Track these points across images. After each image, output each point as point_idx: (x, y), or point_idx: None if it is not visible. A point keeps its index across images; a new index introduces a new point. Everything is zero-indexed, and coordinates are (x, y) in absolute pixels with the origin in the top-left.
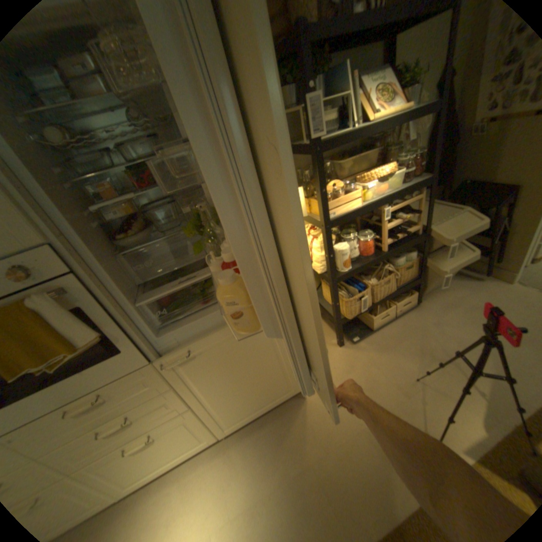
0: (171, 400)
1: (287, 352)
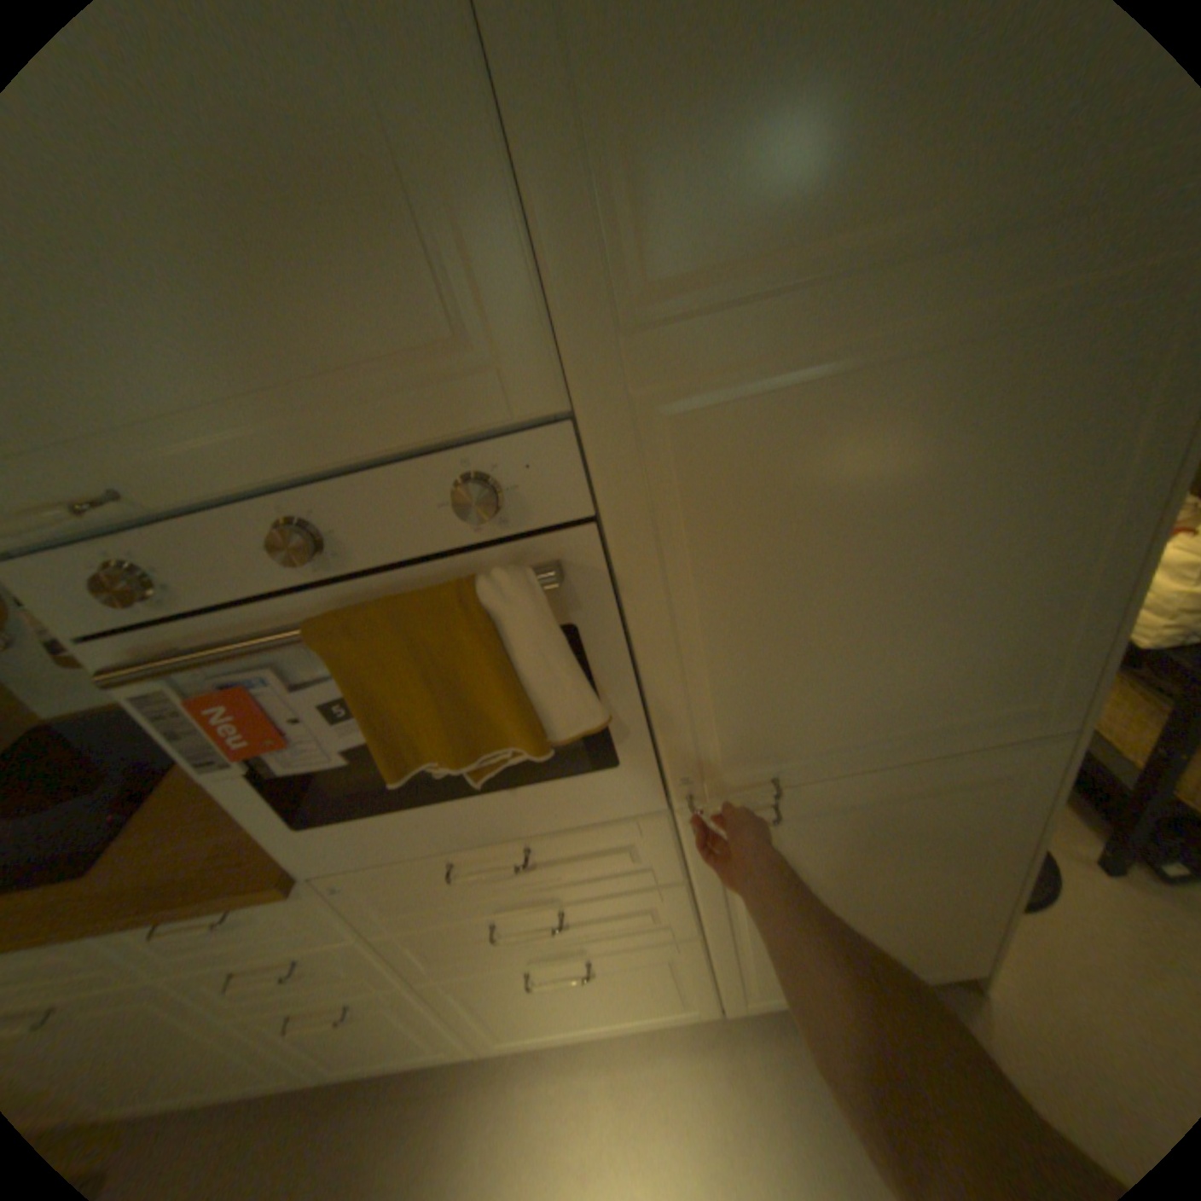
0: (675, 906)
1: (1024, 875)
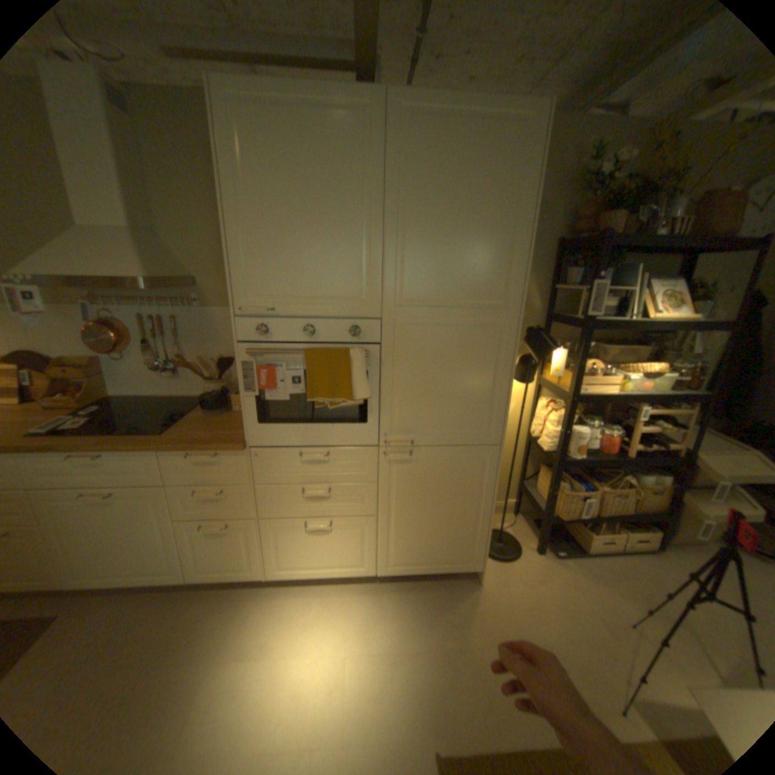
0: (370, 495)
1: (489, 509)
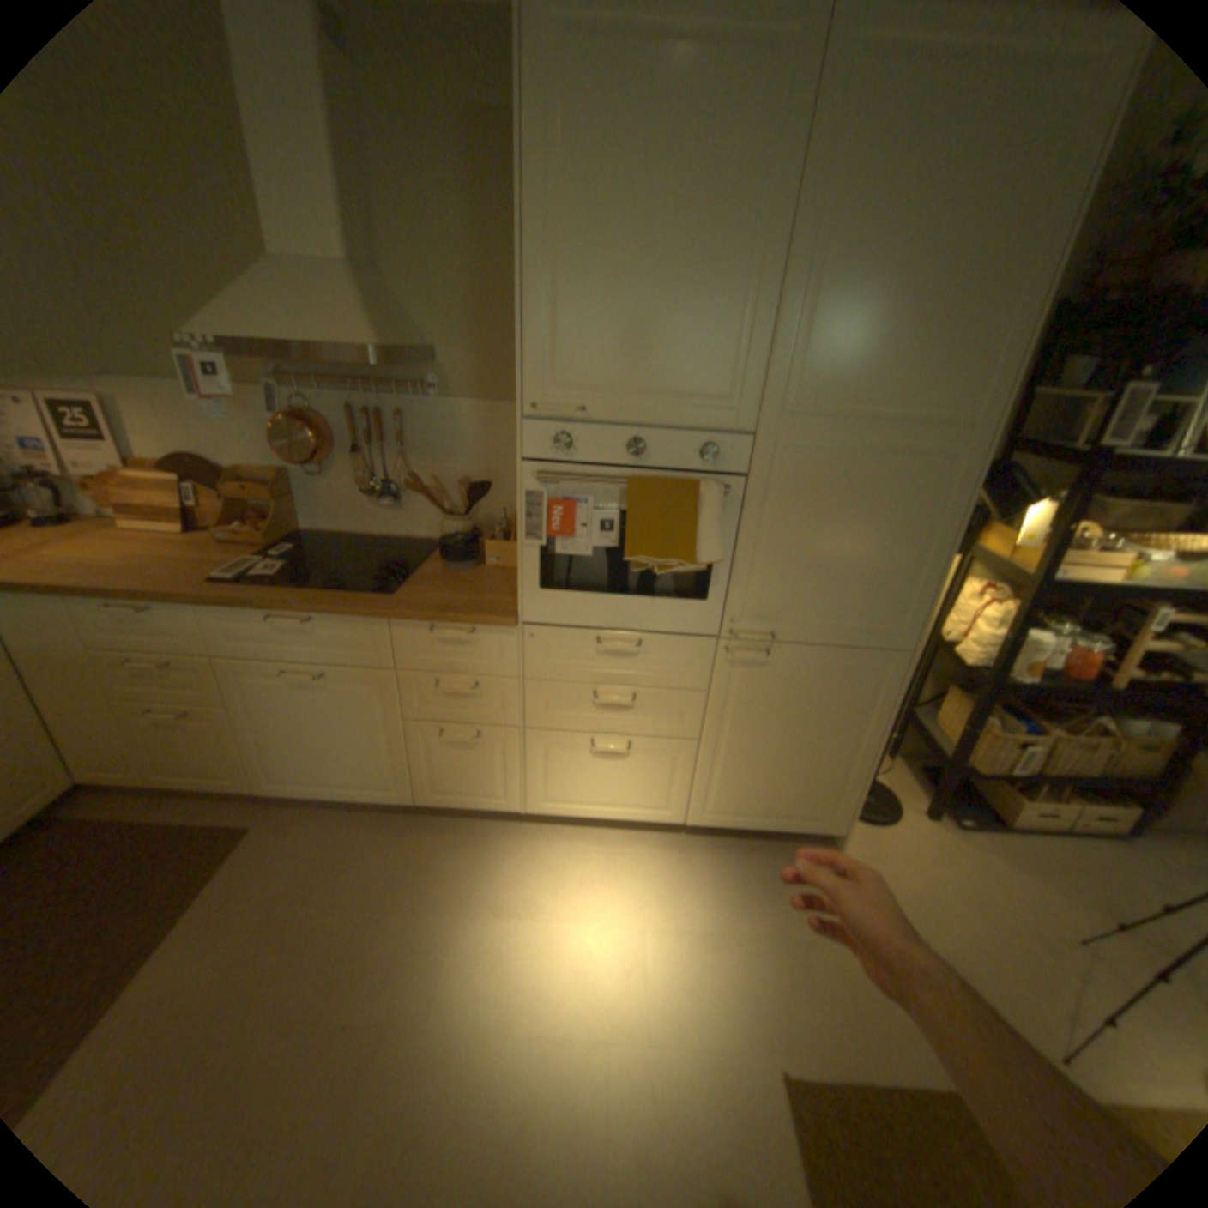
0: (694, 709)
1: (875, 747)
